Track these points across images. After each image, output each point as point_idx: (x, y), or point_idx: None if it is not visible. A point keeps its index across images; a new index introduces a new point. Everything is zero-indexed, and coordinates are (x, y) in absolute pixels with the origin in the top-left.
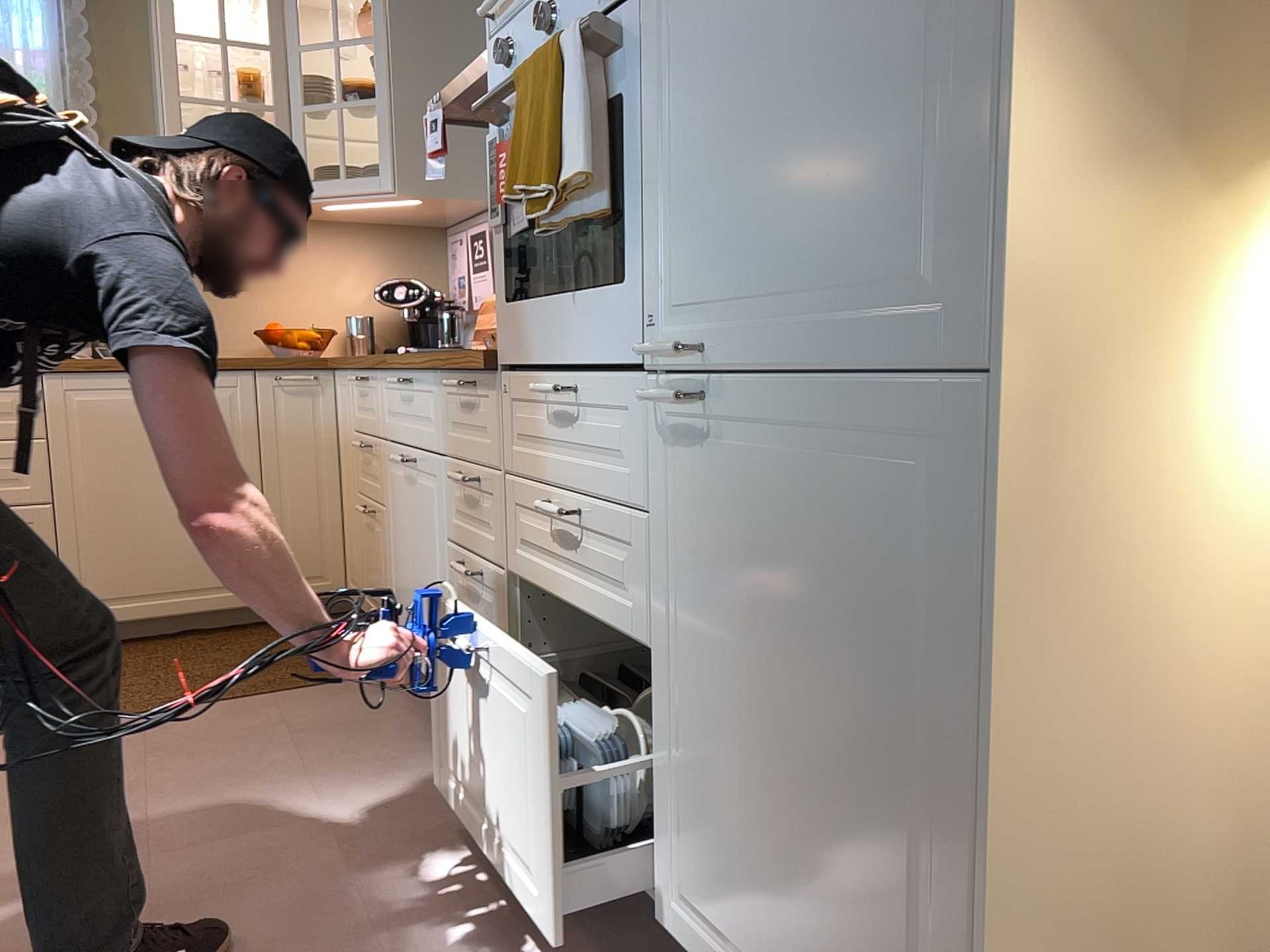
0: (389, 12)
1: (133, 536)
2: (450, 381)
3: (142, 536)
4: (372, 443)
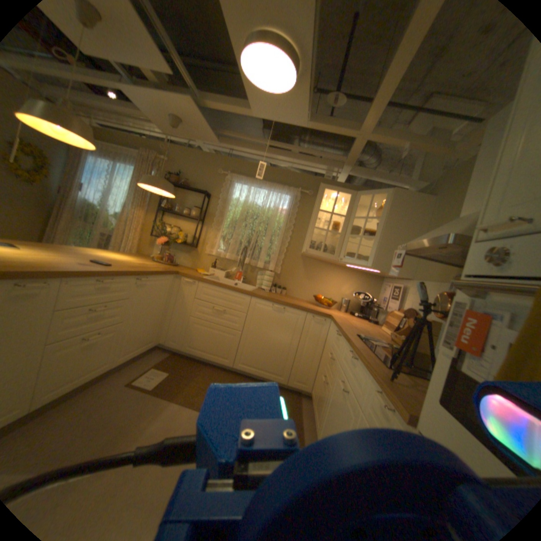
0: (389, 210)
1: (257, 349)
2: (379, 394)
3: (260, 350)
4: (335, 360)
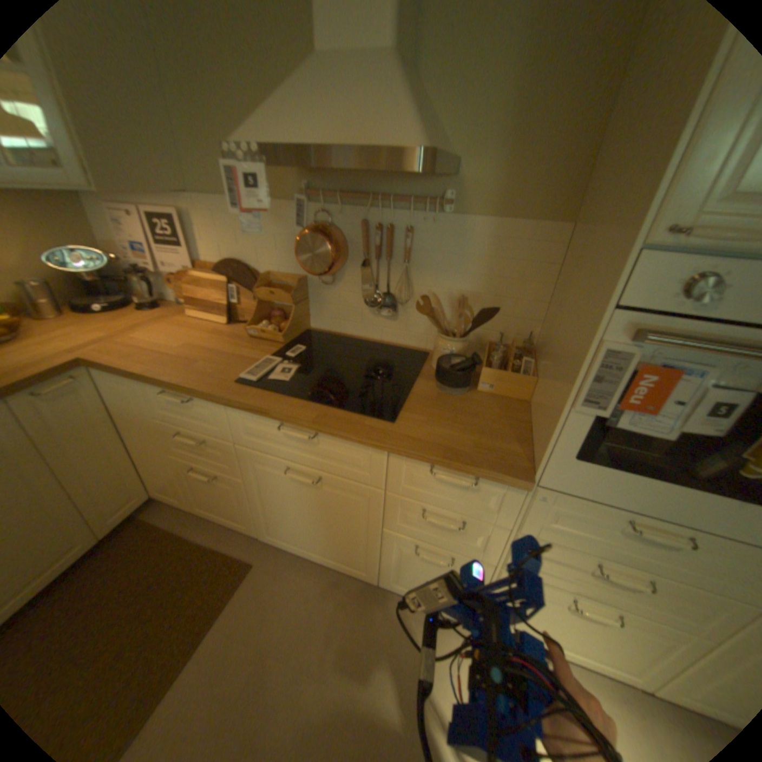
0: None
1: None
2: (441, 474)
3: None
4: (207, 441)
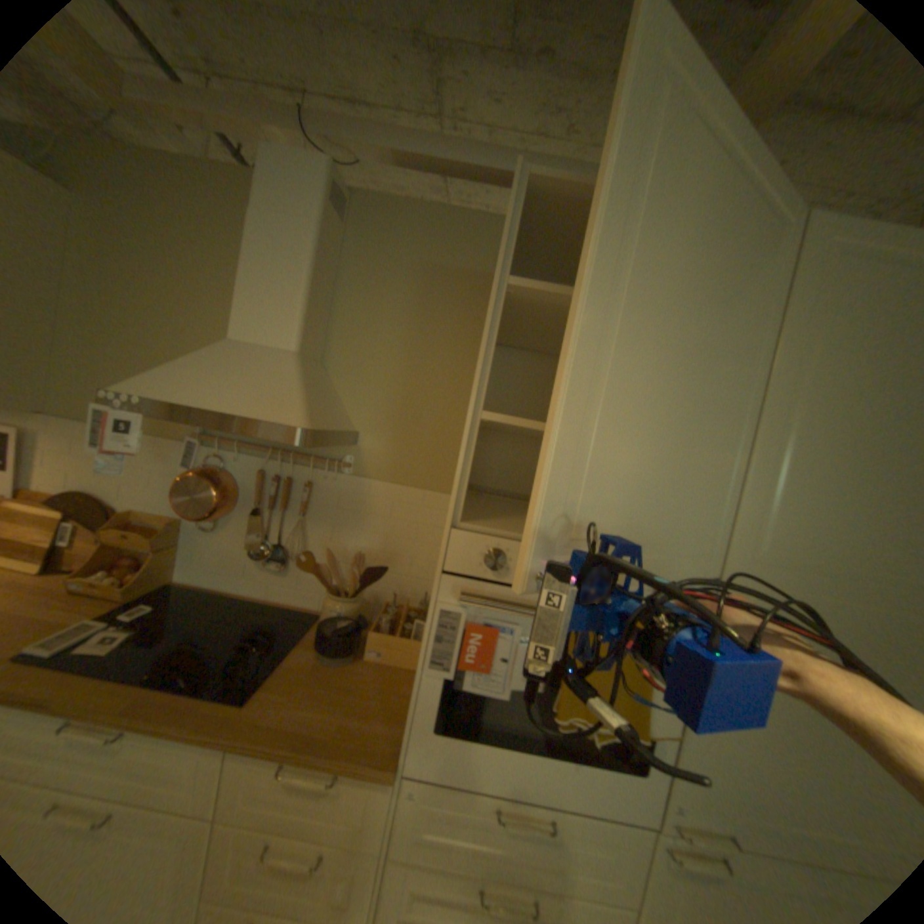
0: None
1: None
2: (290, 777)
3: None
4: None
